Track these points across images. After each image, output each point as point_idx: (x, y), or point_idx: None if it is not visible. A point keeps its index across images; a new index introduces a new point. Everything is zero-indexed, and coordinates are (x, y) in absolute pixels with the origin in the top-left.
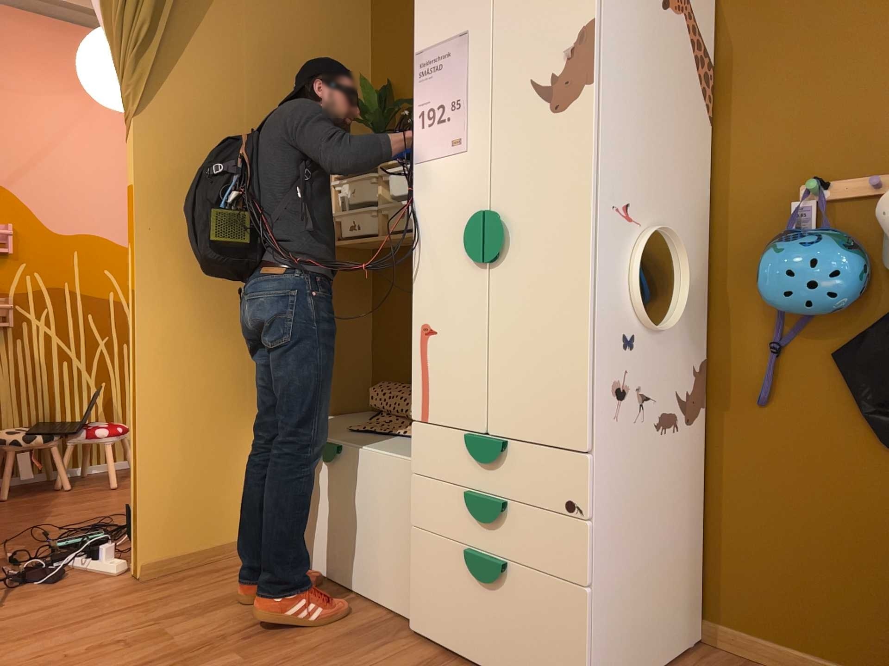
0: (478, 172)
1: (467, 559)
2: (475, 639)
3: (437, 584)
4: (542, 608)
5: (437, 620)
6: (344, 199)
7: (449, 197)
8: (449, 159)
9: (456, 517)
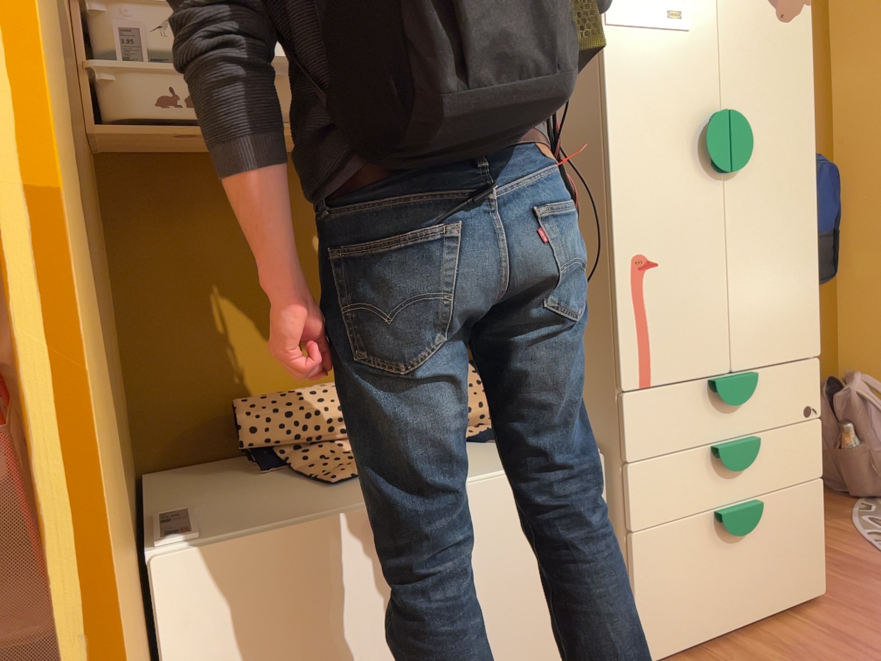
0: (706, 62)
1: (717, 523)
2: (727, 605)
3: (677, 580)
4: (790, 520)
5: (680, 623)
6: (129, 37)
7: (668, 86)
8: (666, 35)
9: (698, 484)
